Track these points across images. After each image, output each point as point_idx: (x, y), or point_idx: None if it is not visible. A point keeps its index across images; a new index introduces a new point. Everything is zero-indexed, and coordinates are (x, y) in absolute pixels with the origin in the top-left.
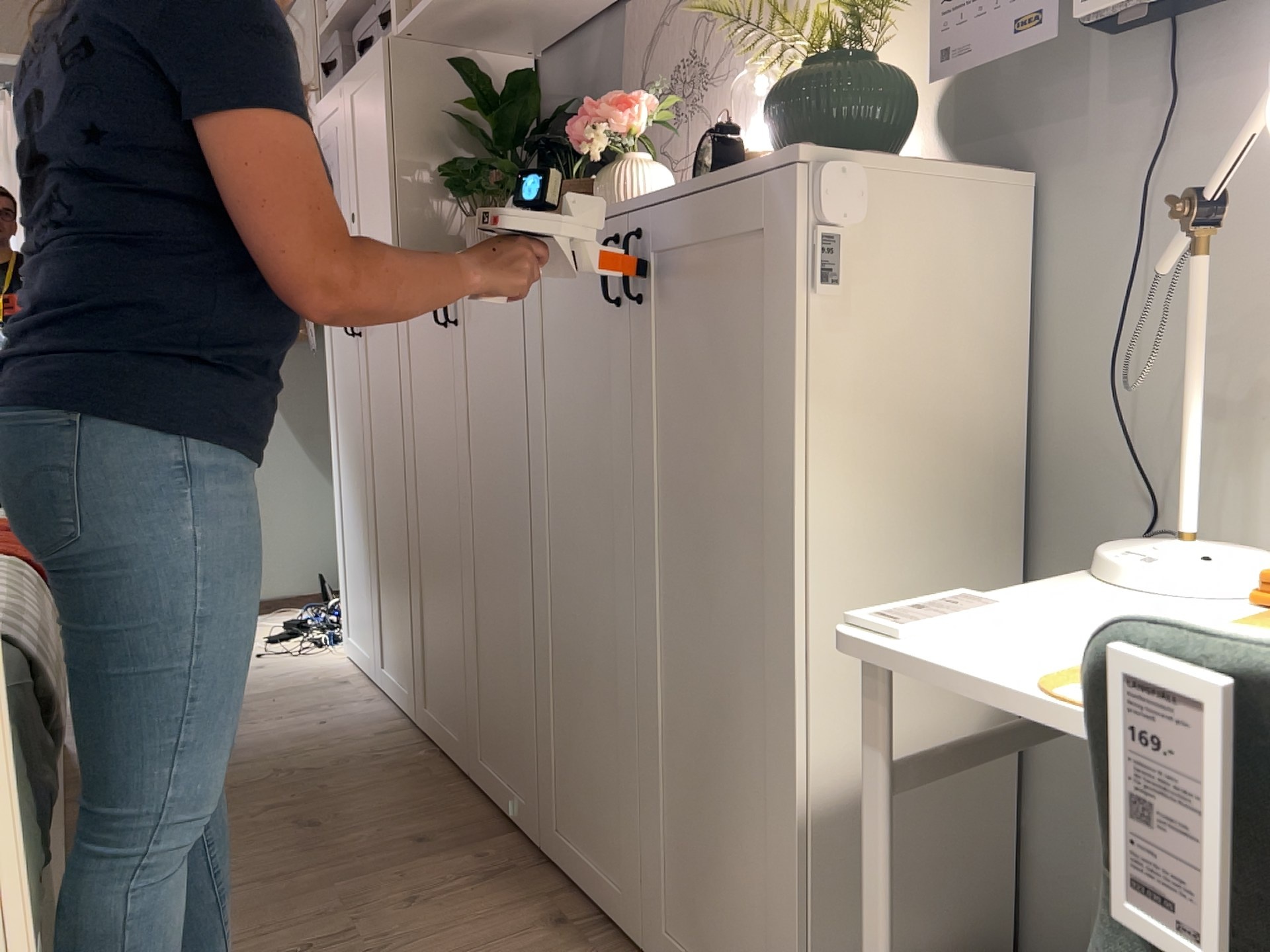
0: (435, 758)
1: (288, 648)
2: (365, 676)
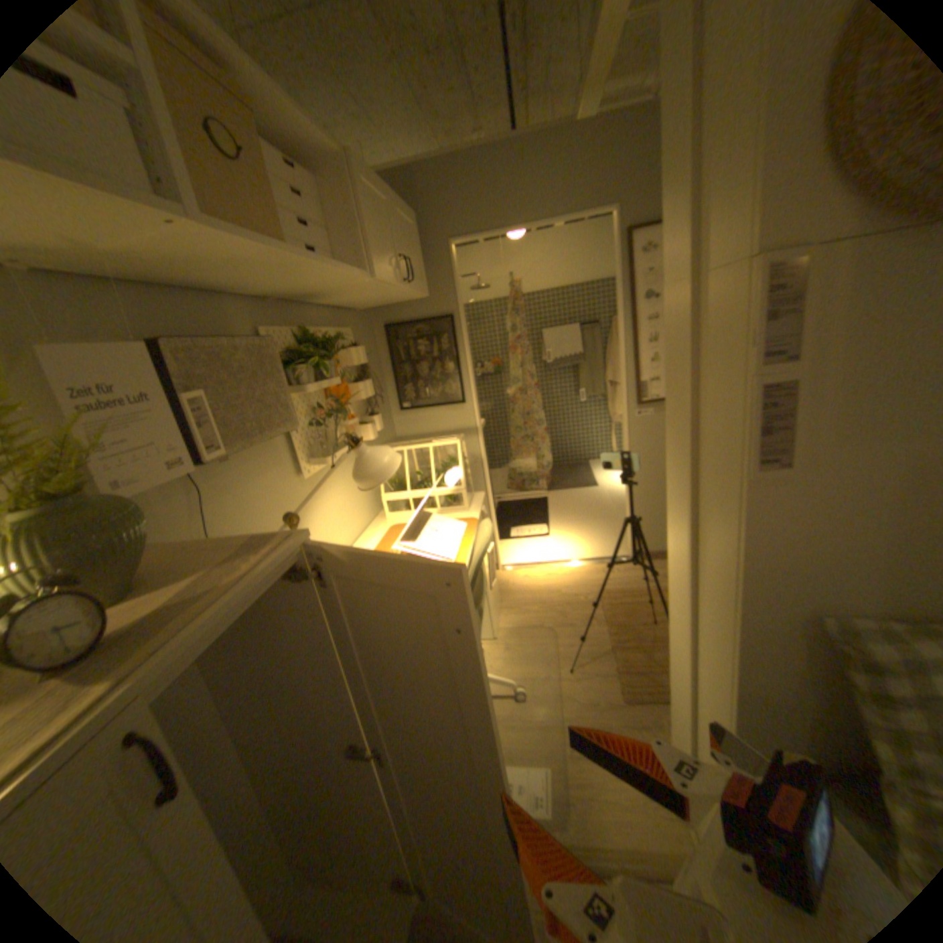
0: None
1: None
2: None
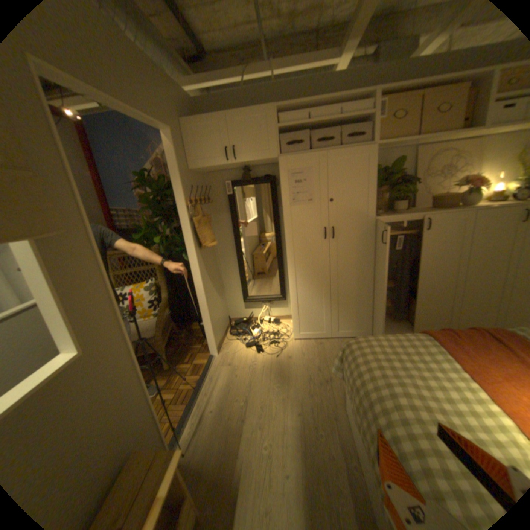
0: None
1: (272, 350)
2: (317, 339)
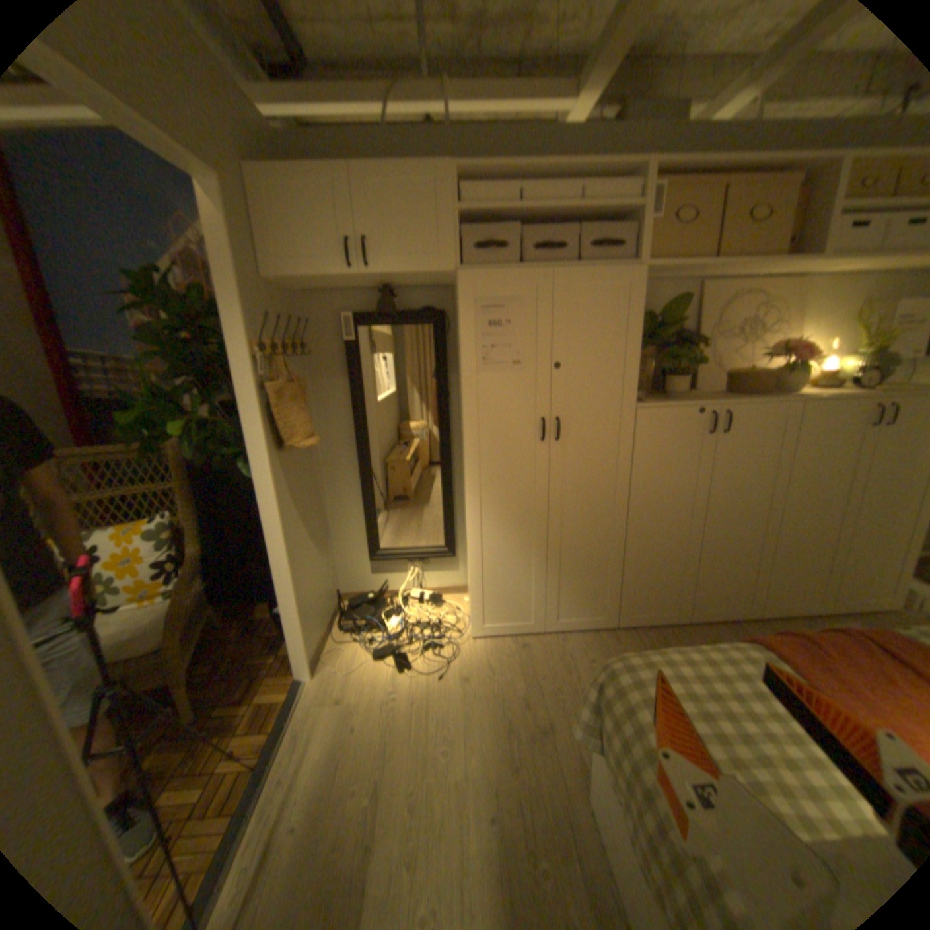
0: (655, 630)
1: (428, 663)
2: (516, 637)
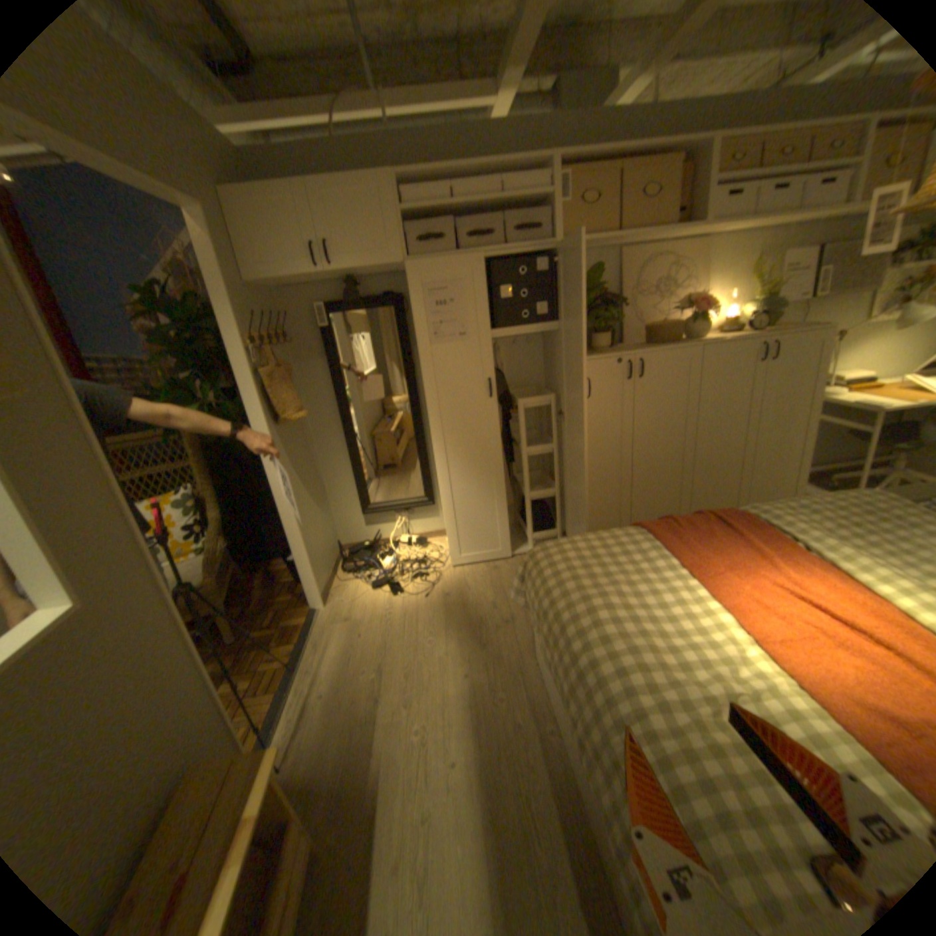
0: None
1: (417, 587)
2: (488, 562)
